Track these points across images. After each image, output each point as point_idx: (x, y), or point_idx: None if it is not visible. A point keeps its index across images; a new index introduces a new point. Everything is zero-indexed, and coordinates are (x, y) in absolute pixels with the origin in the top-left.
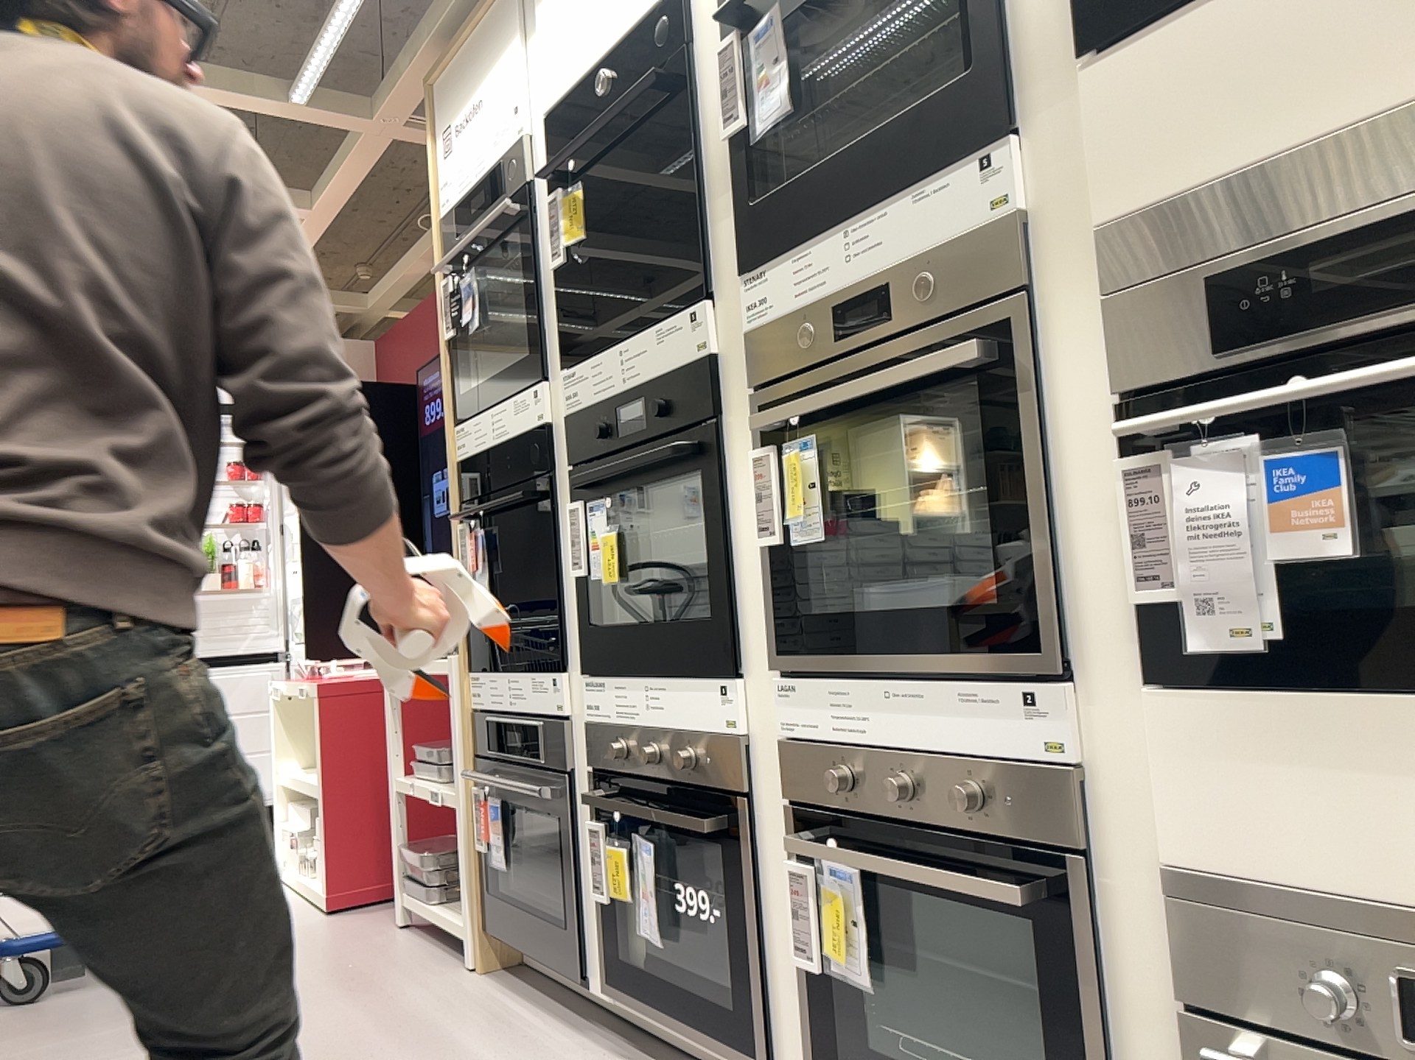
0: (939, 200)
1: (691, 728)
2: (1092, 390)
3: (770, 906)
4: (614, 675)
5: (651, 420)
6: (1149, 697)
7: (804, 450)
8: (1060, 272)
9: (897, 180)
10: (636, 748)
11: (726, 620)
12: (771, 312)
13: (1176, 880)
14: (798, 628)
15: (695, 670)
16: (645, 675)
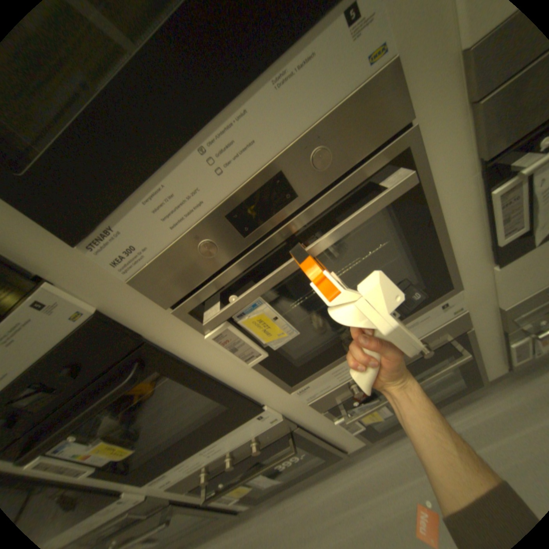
0: (308, 70)
1: (245, 440)
2: (456, 164)
3: (321, 434)
4: (167, 469)
5: (65, 384)
6: (498, 271)
7: (260, 308)
8: (427, 96)
9: (236, 66)
10: (211, 469)
11: (239, 401)
12: (147, 252)
13: (507, 310)
14: (295, 371)
15: (231, 427)
16: (192, 453)
